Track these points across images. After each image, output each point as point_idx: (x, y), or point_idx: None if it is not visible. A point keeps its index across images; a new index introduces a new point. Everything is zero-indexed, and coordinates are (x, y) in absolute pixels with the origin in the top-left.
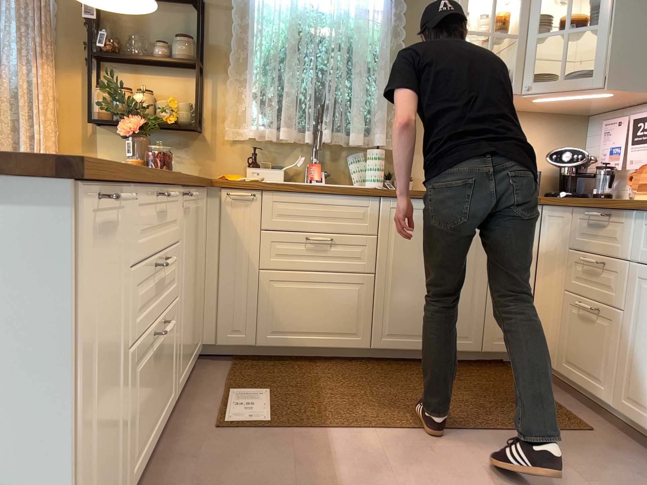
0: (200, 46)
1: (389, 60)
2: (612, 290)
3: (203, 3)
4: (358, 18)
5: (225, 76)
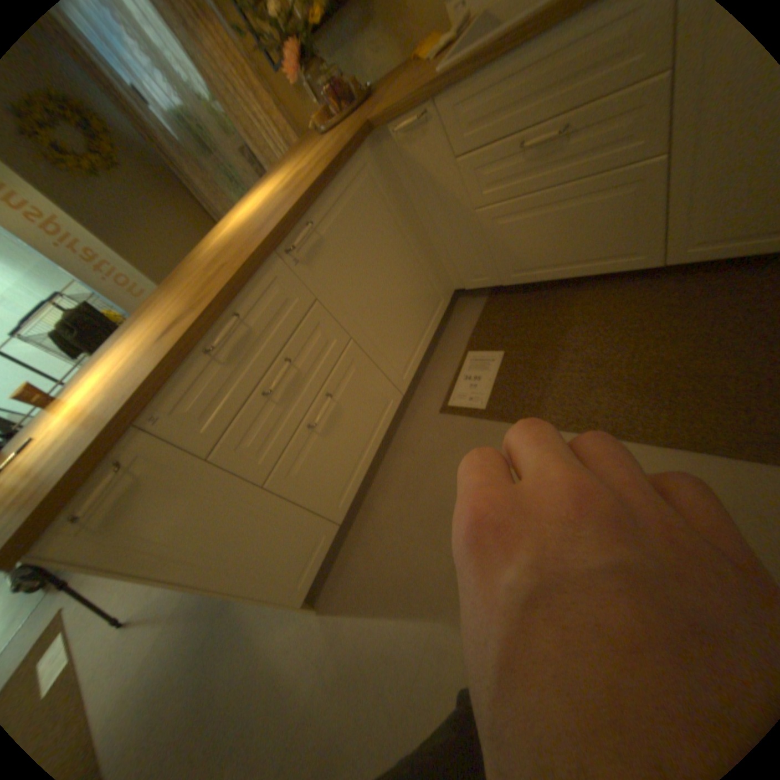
0: None
1: None
2: None
3: None
4: None
5: None
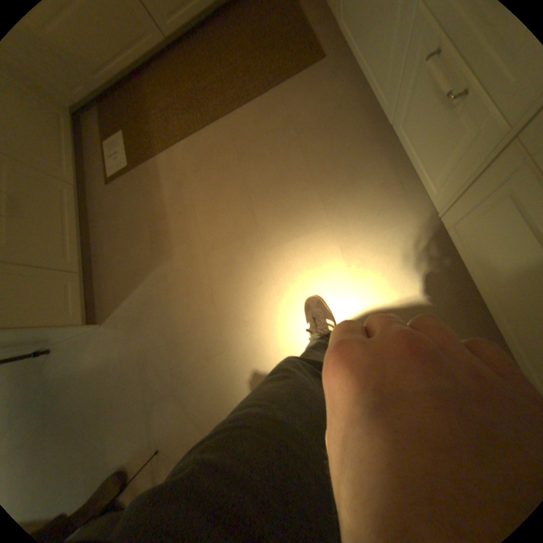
0: None
1: None
2: None
3: None
4: None
5: None
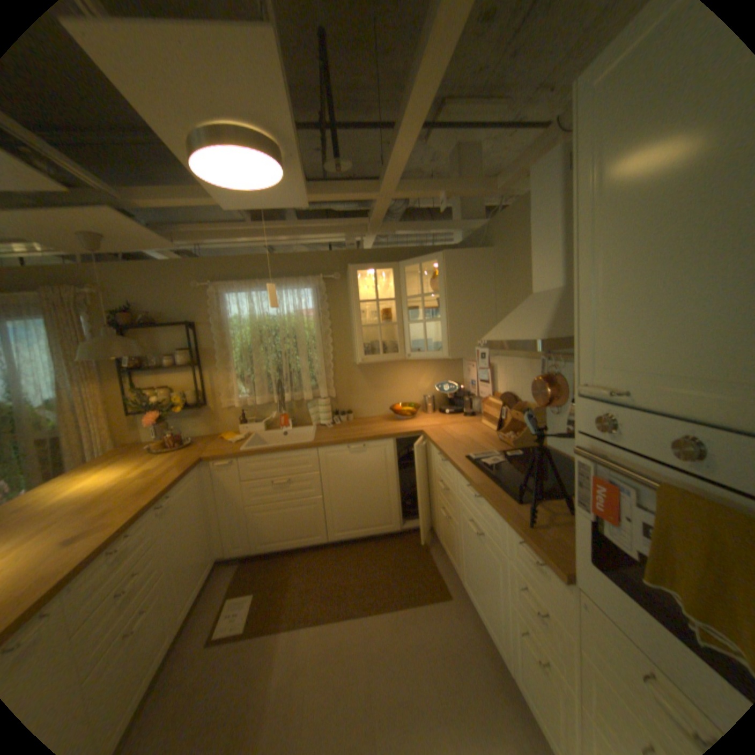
0: (191, 356)
1: (324, 341)
2: (453, 509)
3: (188, 328)
4: (297, 319)
5: (216, 367)
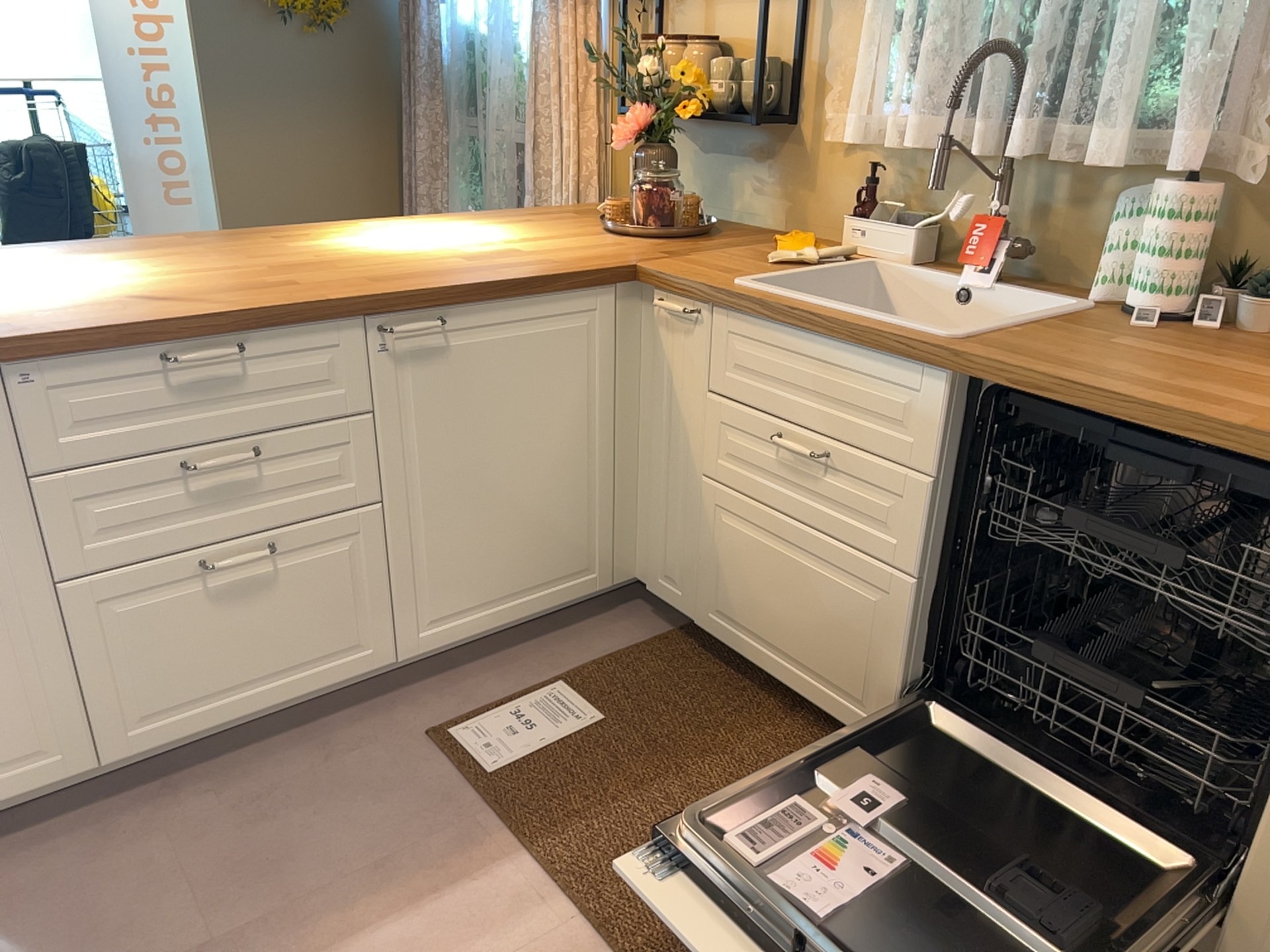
0: None
1: None
2: None
3: None
4: None
5: None
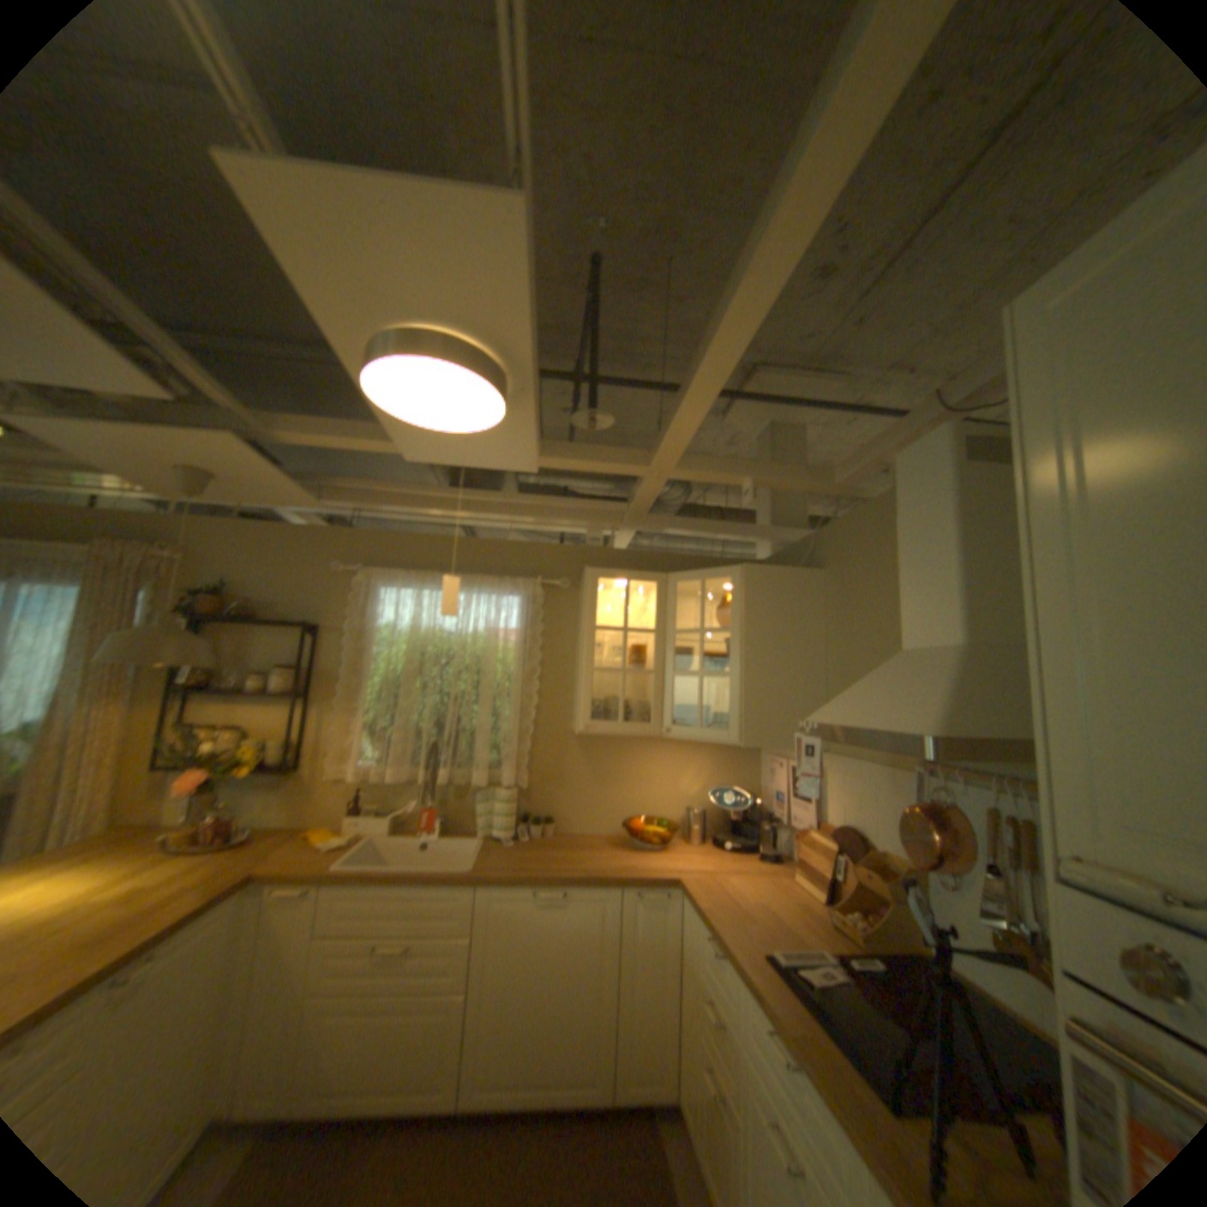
0: (299, 678)
1: (527, 683)
2: (732, 1078)
3: (308, 632)
4: (488, 640)
5: (335, 703)
